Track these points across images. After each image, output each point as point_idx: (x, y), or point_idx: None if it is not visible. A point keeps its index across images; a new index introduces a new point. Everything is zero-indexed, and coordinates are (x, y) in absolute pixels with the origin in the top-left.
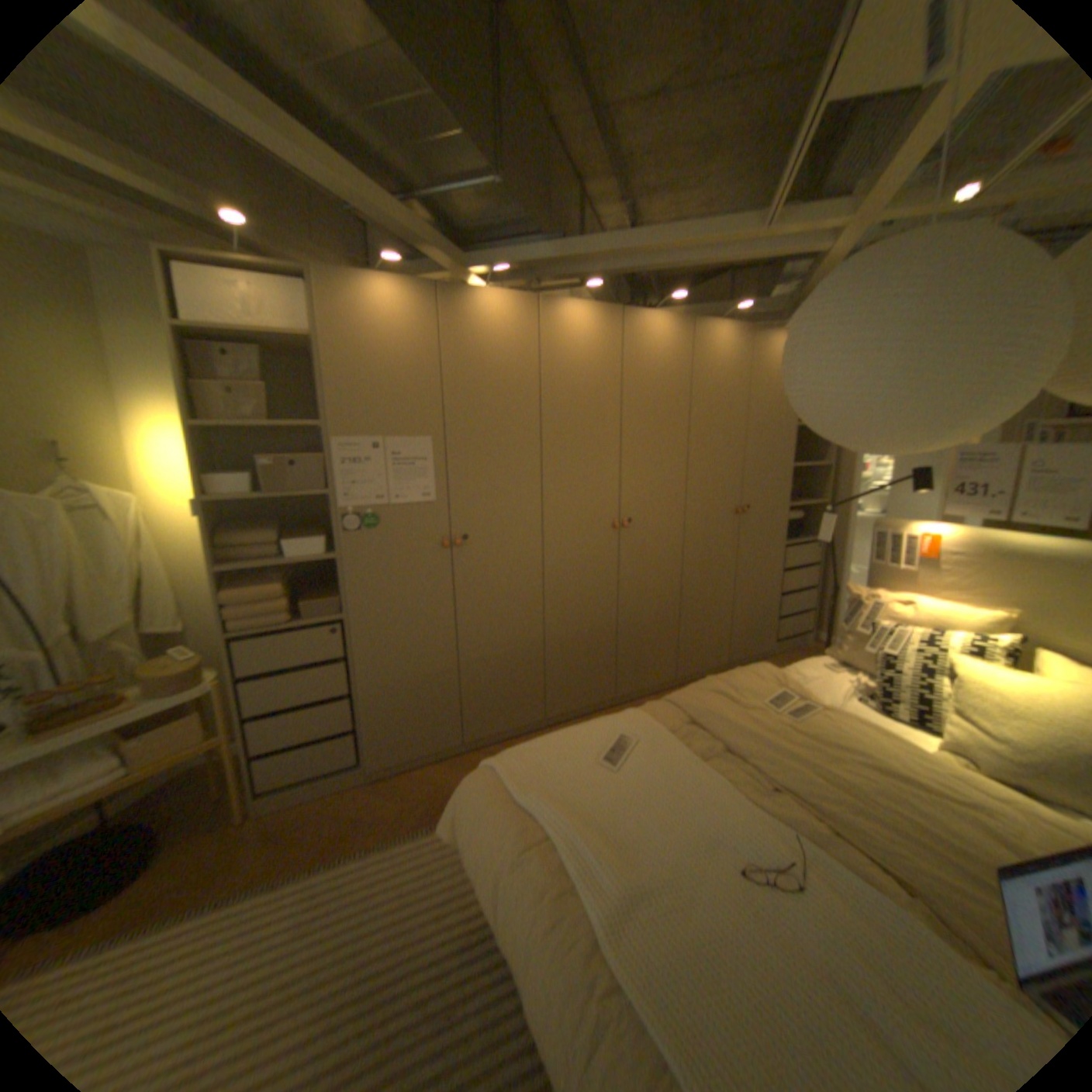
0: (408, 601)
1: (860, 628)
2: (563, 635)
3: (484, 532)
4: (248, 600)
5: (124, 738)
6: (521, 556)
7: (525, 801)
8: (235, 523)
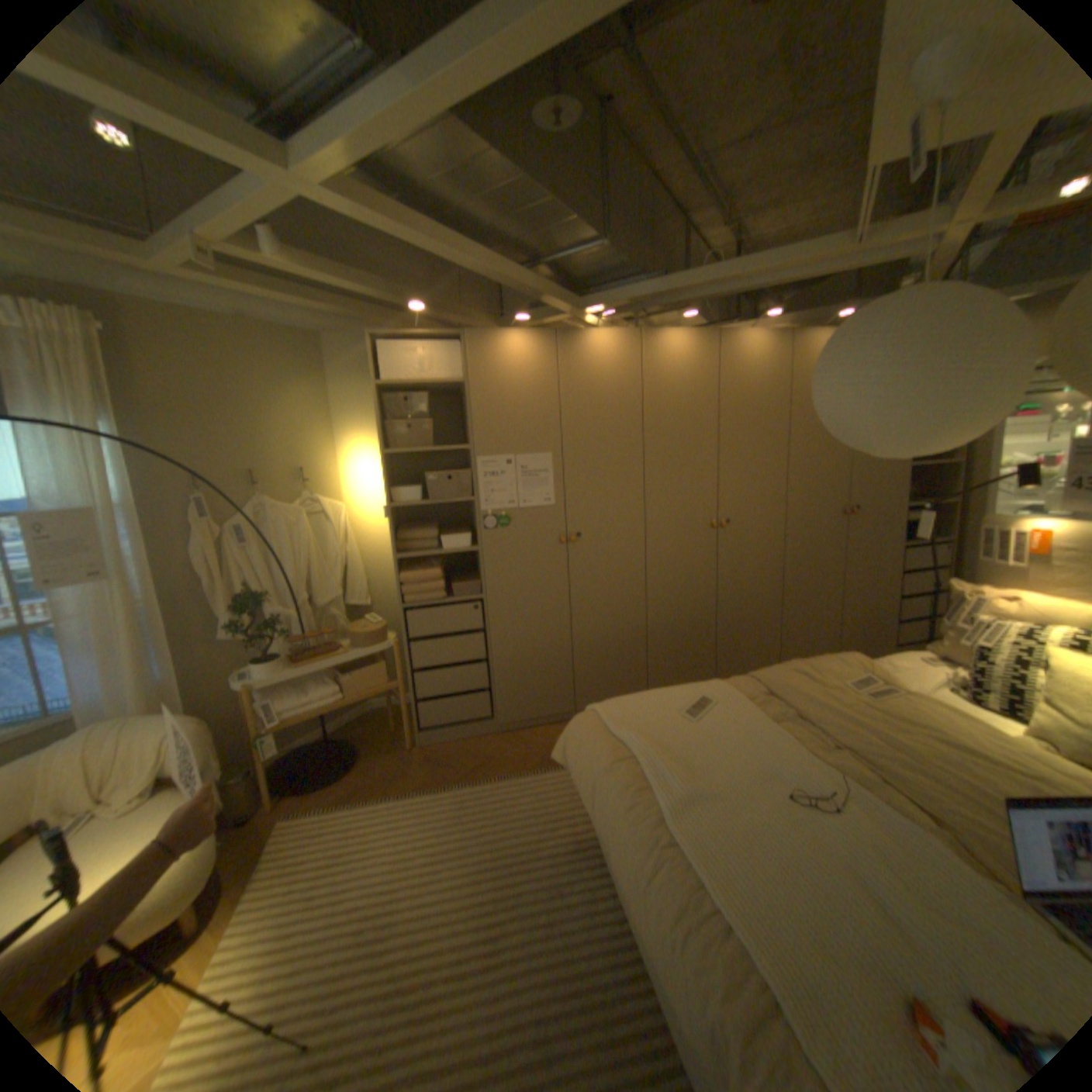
0: (531, 587)
1: (961, 623)
2: (663, 624)
3: (593, 531)
4: (417, 580)
5: (339, 674)
6: (625, 552)
7: (618, 734)
8: (407, 524)
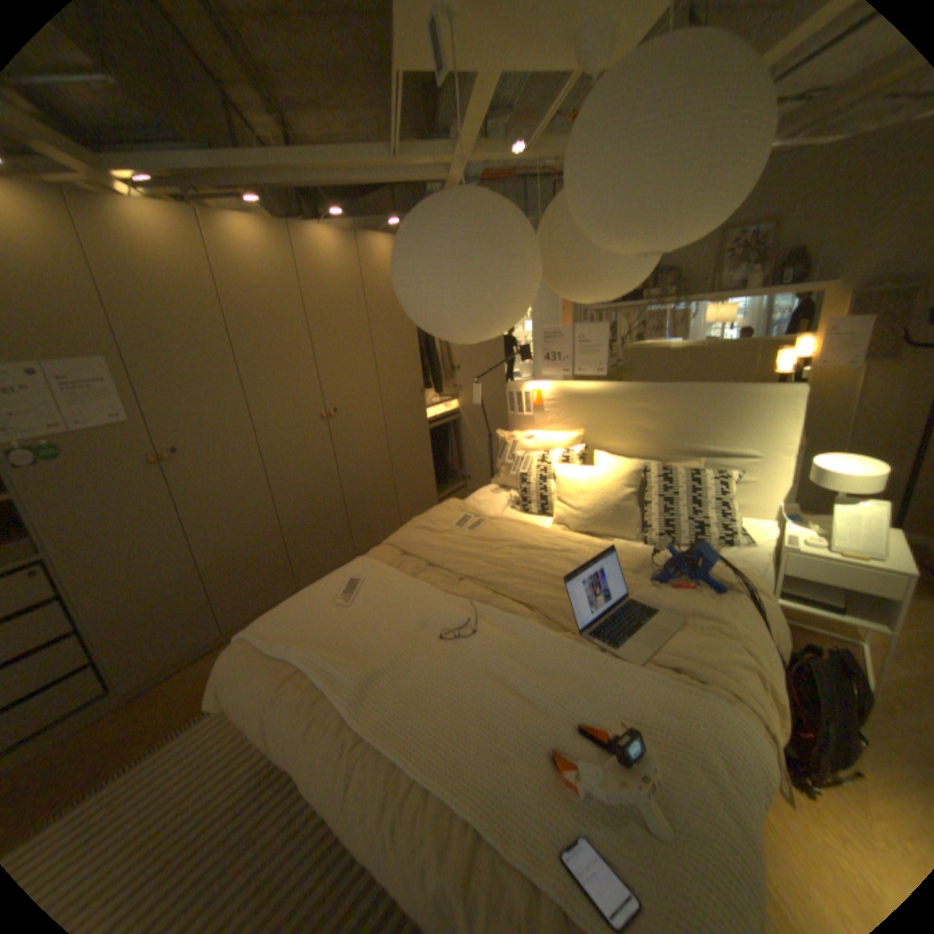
0: (121, 524)
1: (506, 460)
2: (296, 517)
3: (192, 443)
4: None
5: None
6: (238, 458)
7: (275, 653)
8: None
